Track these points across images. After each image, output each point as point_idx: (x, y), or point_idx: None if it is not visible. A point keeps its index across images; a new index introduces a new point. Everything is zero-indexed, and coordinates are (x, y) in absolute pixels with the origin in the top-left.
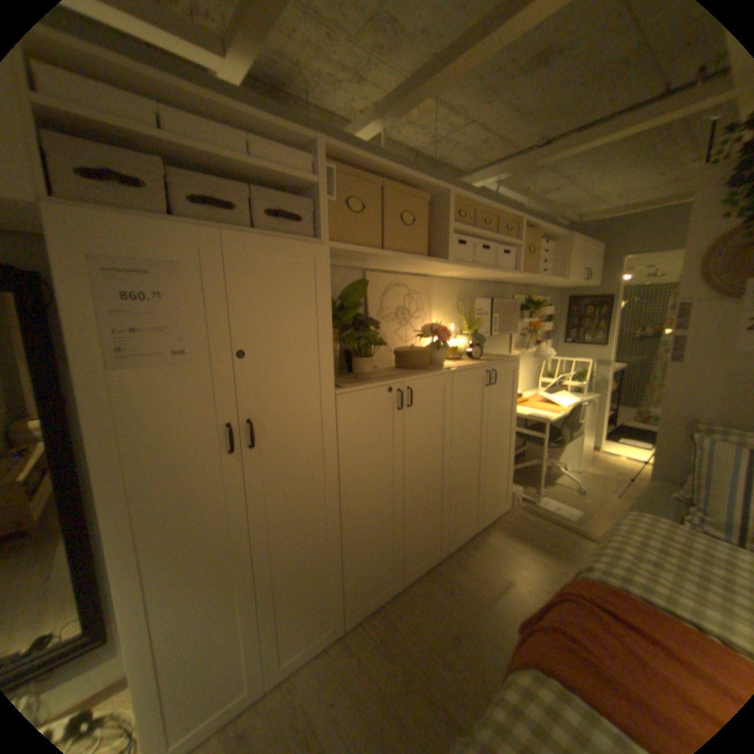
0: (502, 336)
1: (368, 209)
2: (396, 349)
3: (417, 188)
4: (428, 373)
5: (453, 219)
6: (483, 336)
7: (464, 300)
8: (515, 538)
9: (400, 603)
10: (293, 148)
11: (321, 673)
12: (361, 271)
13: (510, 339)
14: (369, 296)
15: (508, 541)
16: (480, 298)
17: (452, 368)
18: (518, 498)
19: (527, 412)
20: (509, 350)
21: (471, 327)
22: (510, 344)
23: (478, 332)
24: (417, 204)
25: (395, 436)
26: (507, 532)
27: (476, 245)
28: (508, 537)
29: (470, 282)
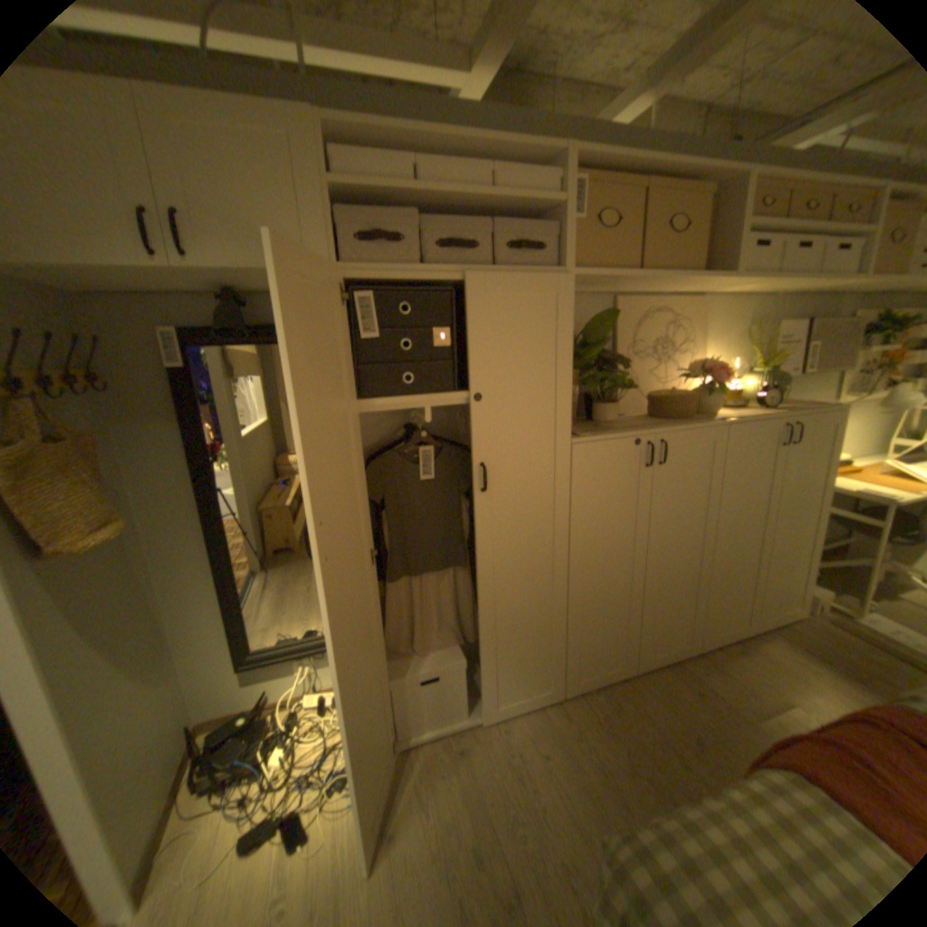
0: (825, 375)
1: (625, 219)
2: (650, 393)
3: (698, 178)
4: (692, 424)
5: (751, 213)
6: (790, 375)
7: (762, 323)
8: (811, 656)
9: (632, 689)
10: (539, 164)
11: (538, 729)
12: (611, 297)
13: (841, 379)
14: (619, 327)
15: (798, 658)
16: (790, 319)
17: (730, 419)
18: (825, 607)
19: (856, 488)
20: (838, 395)
21: (771, 362)
22: (839, 387)
23: (780, 369)
24: (697, 199)
25: (641, 499)
26: (798, 647)
27: (790, 243)
28: (798, 652)
29: (775, 296)
